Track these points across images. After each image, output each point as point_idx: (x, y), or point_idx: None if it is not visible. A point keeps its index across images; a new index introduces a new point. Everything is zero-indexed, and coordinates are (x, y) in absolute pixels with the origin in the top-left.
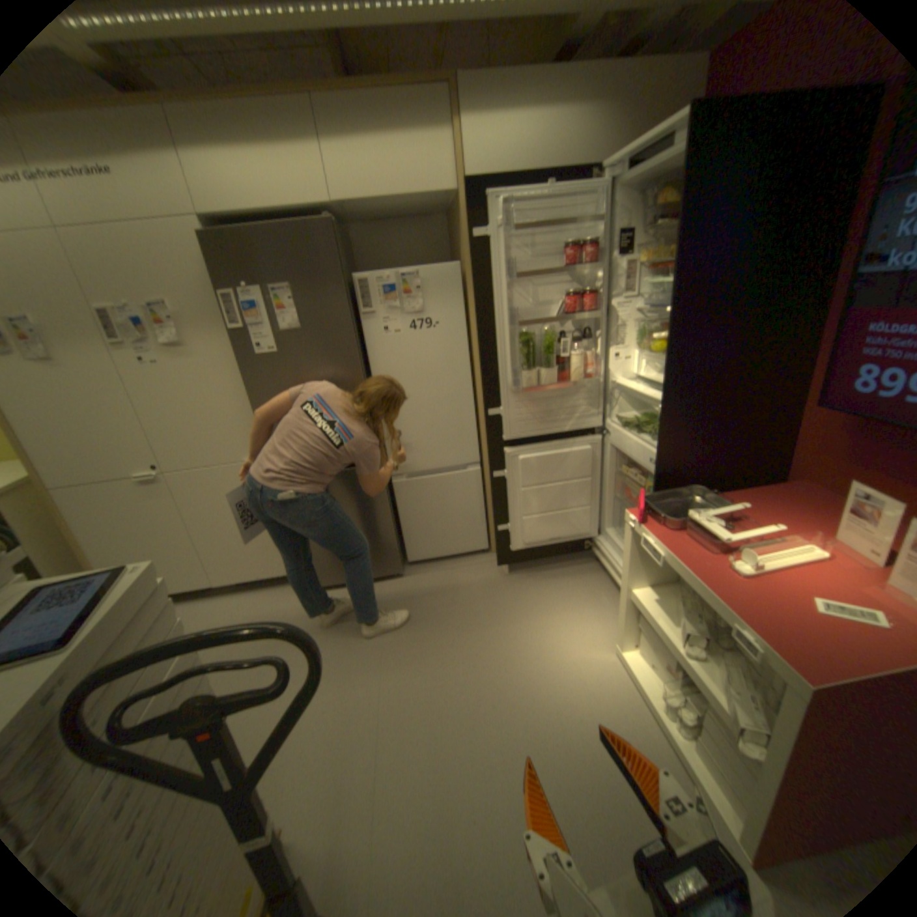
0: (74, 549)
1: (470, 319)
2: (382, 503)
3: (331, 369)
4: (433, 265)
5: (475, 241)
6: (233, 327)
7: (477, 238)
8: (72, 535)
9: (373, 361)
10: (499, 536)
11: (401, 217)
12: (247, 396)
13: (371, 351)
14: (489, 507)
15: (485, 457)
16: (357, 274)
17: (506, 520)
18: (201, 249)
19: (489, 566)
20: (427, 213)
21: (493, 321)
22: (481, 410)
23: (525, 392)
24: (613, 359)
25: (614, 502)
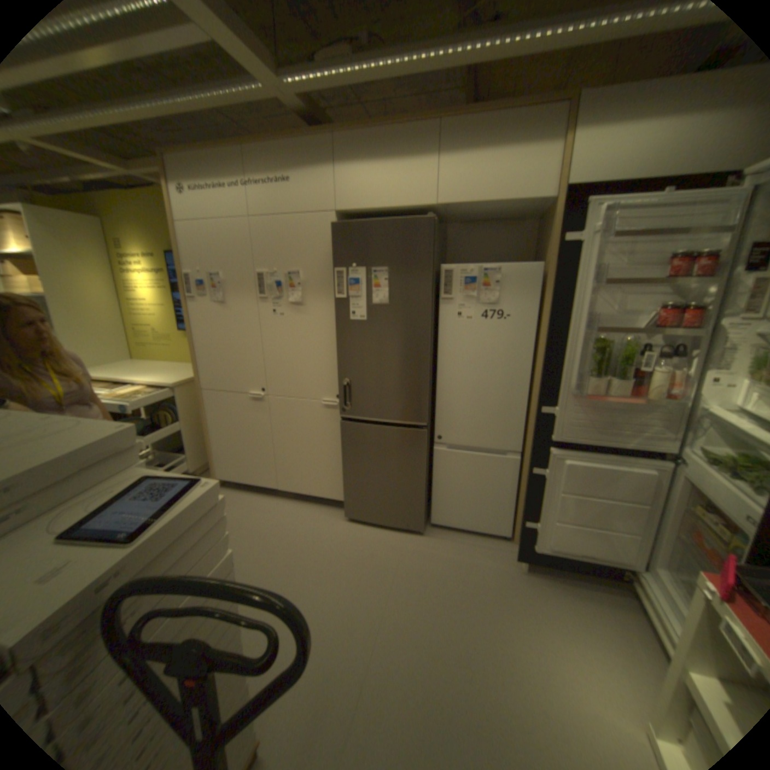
0: (204, 433)
1: (542, 316)
2: (420, 465)
3: (404, 341)
4: (516, 263)
5: (565, 245)
6: (338, 297)
7: (569, 241)
8: (205, 423)
9: (441, 340)
10: (526, 532)
11: (495, 220)
12: (336, 351)
13: (442, 331)
14: (521, 498)
15: (528, 449)
16: (444, 265)
17: (537, 519)
18: (332, 236)
19: (508, 557)
20: (520, 217)
21: (567, 322)
22: (534, 403)
23: (588, 398)
24: (709, 383)
25: (676, 542)
